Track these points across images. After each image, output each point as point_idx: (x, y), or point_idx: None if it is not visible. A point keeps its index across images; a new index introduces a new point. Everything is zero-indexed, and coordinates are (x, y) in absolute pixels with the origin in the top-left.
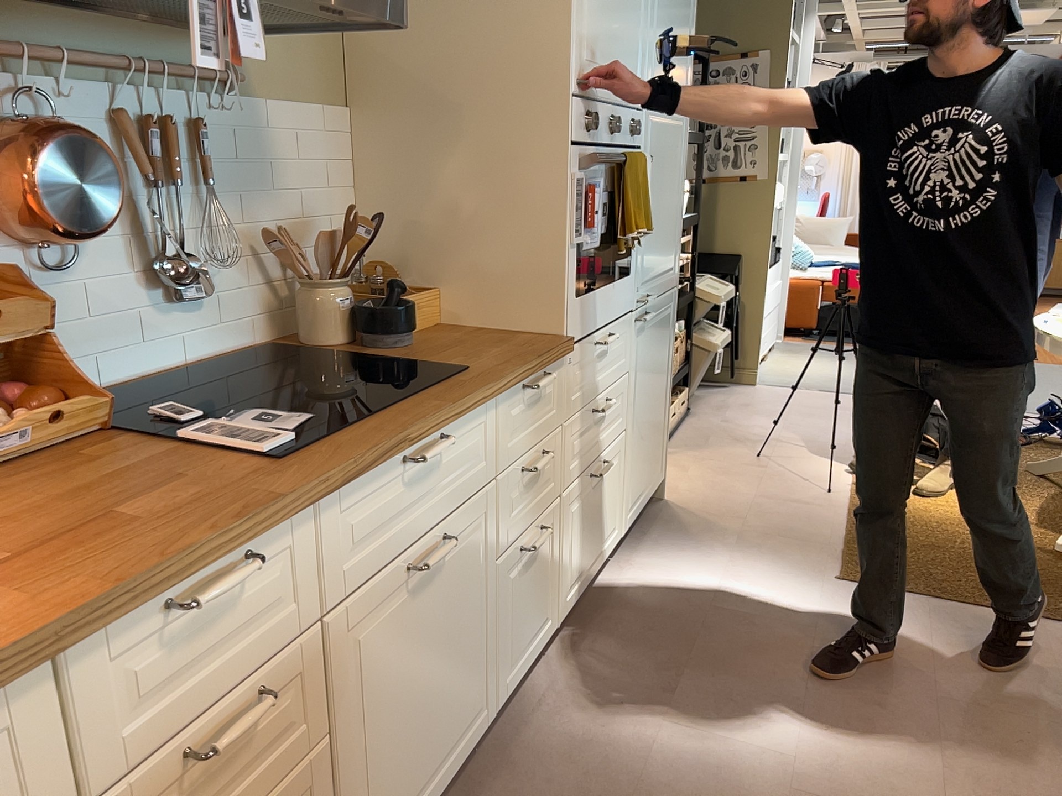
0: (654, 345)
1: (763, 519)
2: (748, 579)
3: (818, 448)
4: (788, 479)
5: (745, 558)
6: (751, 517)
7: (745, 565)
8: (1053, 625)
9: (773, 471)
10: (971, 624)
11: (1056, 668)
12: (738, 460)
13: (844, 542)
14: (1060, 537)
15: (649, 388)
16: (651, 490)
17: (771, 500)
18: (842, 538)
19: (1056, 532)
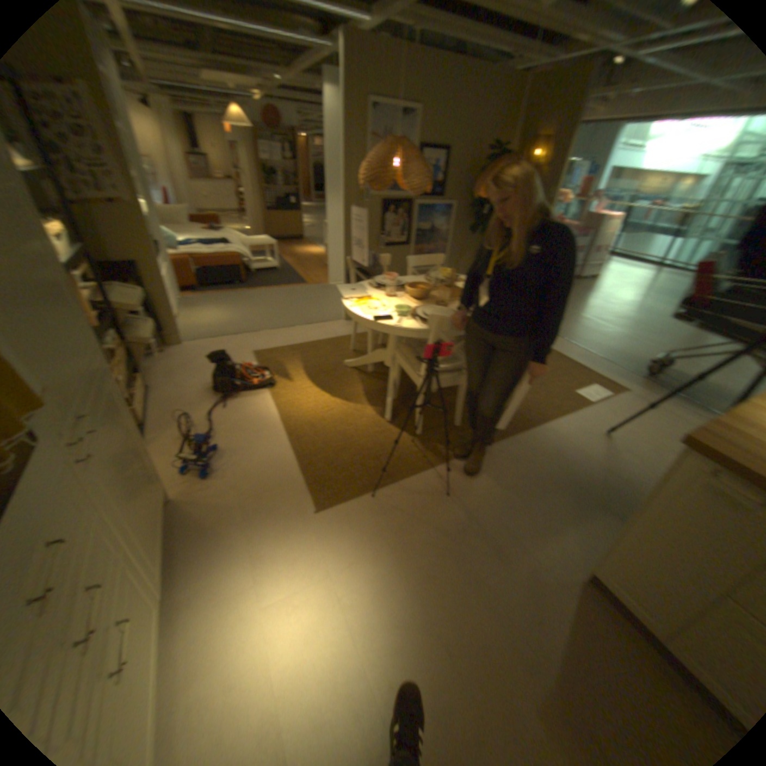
0: (107, 444)
1: (247, 482)
2: (268, 557)
3: (245, 392)
4: (242, 431)
5: (255, 534)
6: (239, 486)
7: (259, 543)
8: (414, 479)
9: (230, 427)
10: (389, 506)
11: (433, 514)
12: (203, 428)
13: (301, 475)
14: (381, 409)
15: (121, 479)
16: (159, 523)
17: (242, 459)
18: (299, 472)
19: (378, 406)
